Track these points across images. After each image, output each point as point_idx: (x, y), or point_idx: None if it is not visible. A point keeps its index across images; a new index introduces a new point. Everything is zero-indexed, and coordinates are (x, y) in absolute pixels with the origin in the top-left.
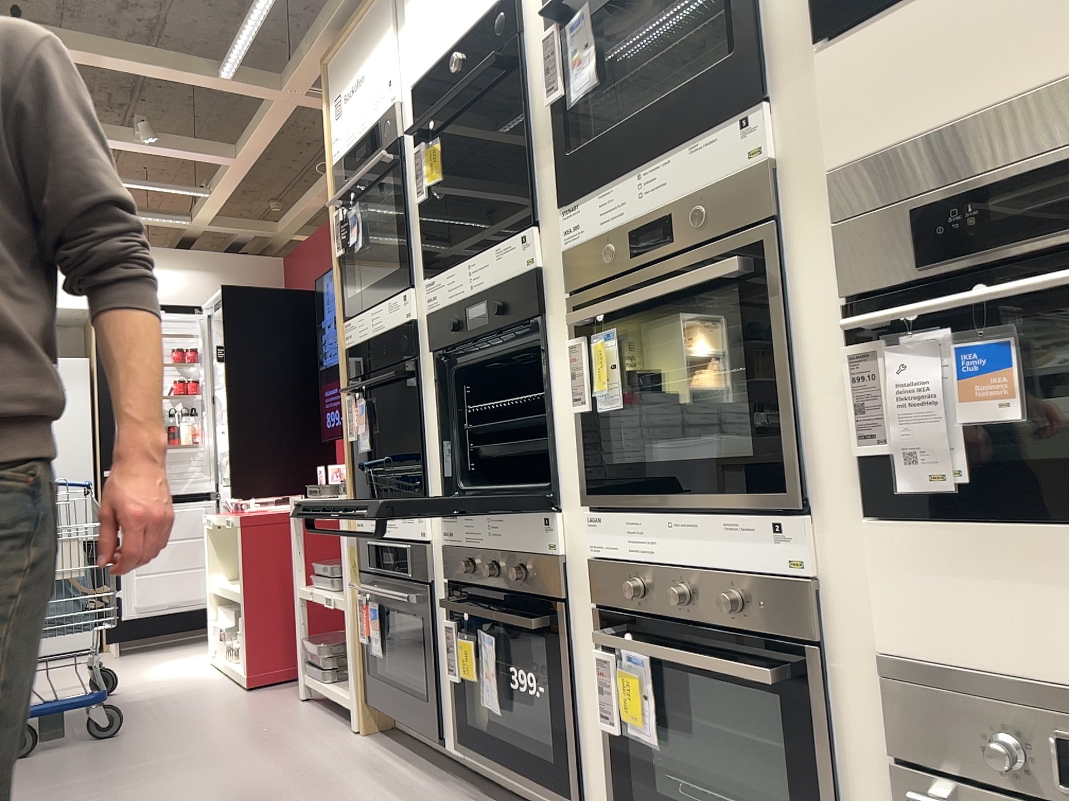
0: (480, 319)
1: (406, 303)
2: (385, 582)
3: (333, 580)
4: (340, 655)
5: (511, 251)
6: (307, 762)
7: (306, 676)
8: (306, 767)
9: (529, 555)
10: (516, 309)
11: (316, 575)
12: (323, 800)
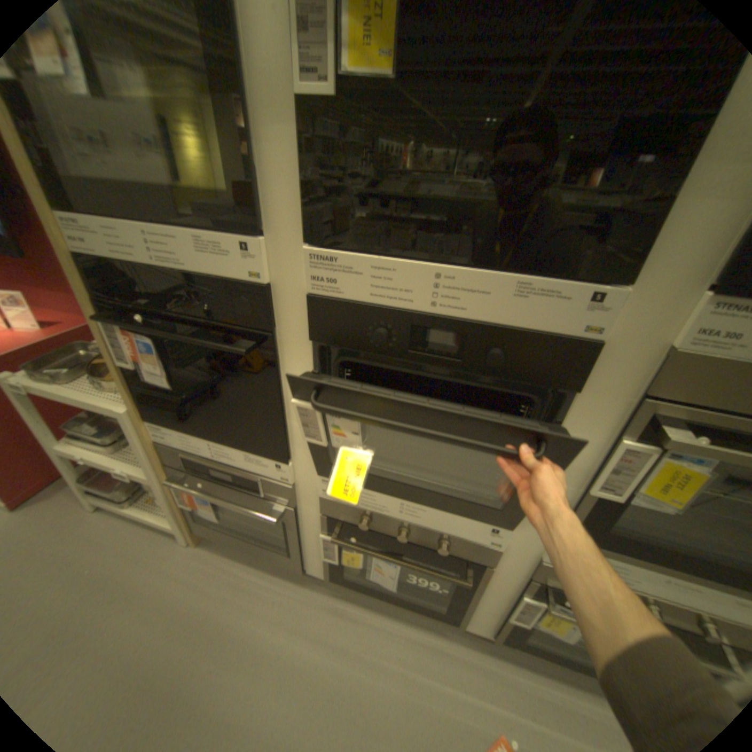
0: (440, 347)
1: (251, 256)
2: (215, 484)
3: (106, 447)
4: (131, 489)
5: (562, 300)
6: (174, 608)
7: (92, 500)
8: (180, 616)
9: (460, 539)
10: (535, 372)
11: (74, 438)
12: (233, 658)
